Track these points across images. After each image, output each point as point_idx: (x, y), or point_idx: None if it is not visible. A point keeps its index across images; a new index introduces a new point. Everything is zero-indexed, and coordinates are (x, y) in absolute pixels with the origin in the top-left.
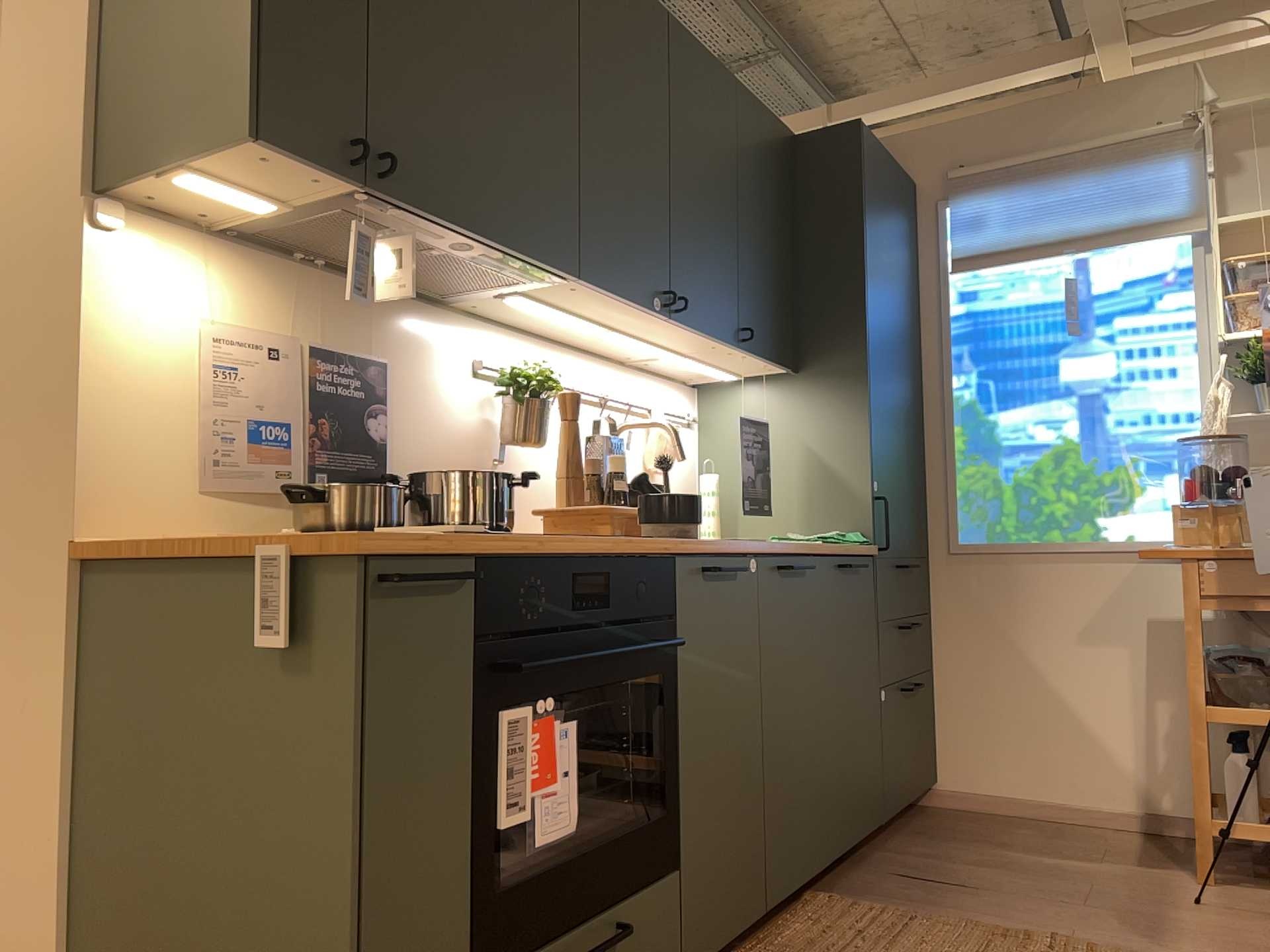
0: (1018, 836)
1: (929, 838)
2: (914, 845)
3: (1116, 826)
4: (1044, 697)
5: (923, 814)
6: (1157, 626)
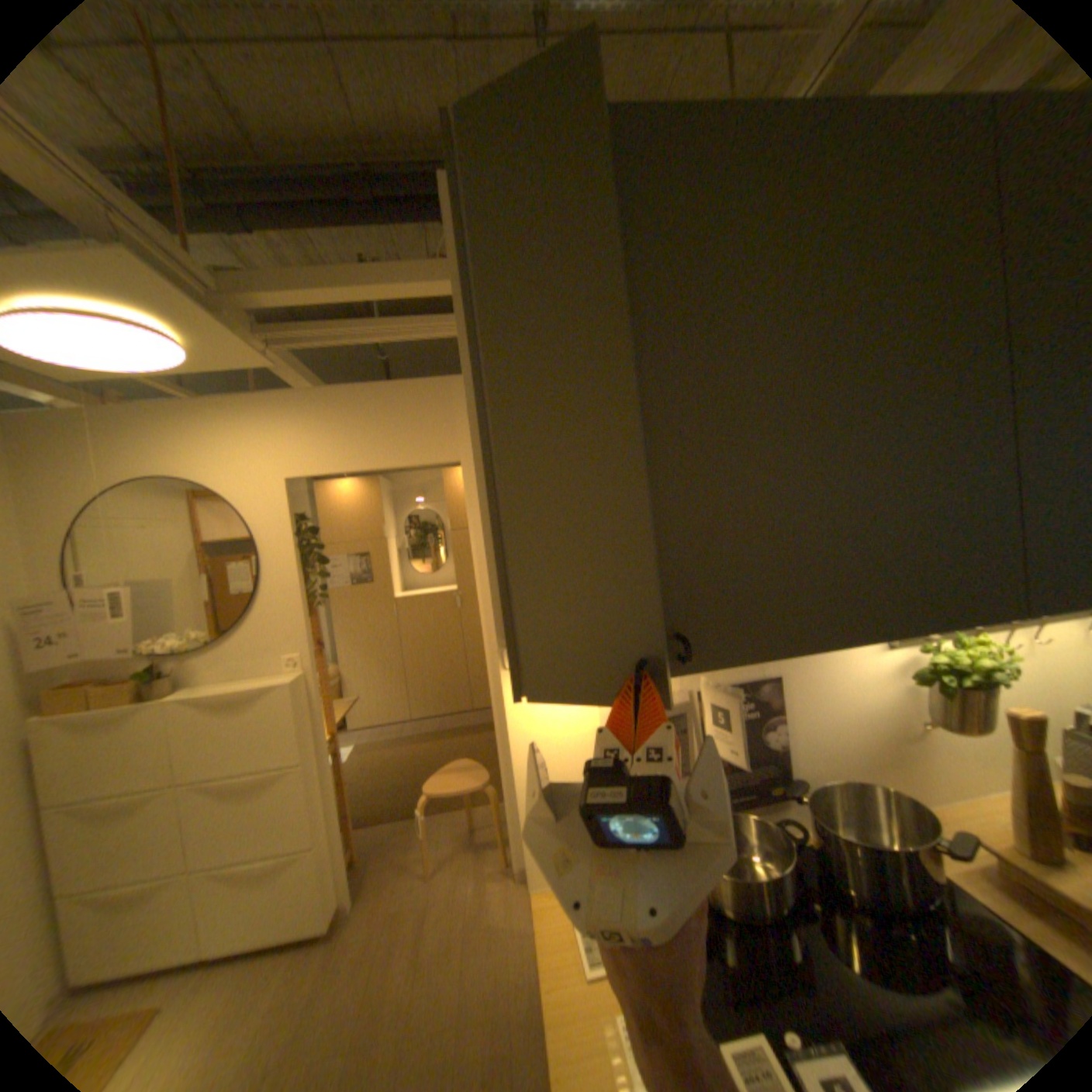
0: None
1: None
2: None
3: None
4: None
5: None
6: None
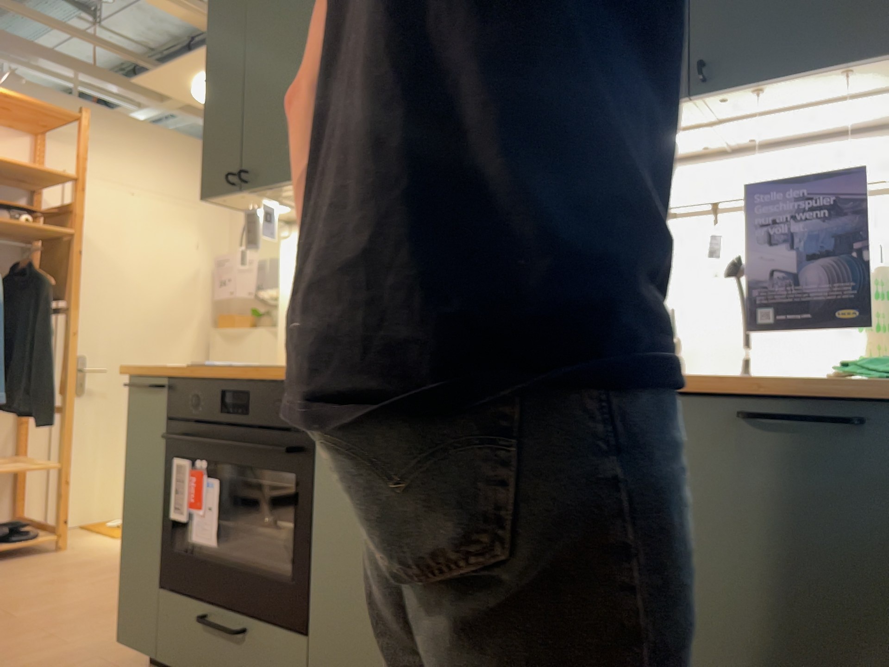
0: None
1: None
2: None
3: None
4: None
5: None
6: None
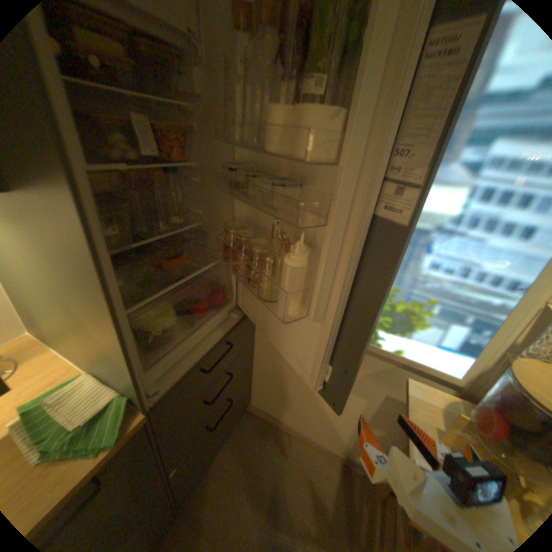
0: (273, 477)
1: (221, 482)
2: (206, 500)
3: (330, 457)
4: (310, 398)
5: (236, 426)
6: (392, 401)
